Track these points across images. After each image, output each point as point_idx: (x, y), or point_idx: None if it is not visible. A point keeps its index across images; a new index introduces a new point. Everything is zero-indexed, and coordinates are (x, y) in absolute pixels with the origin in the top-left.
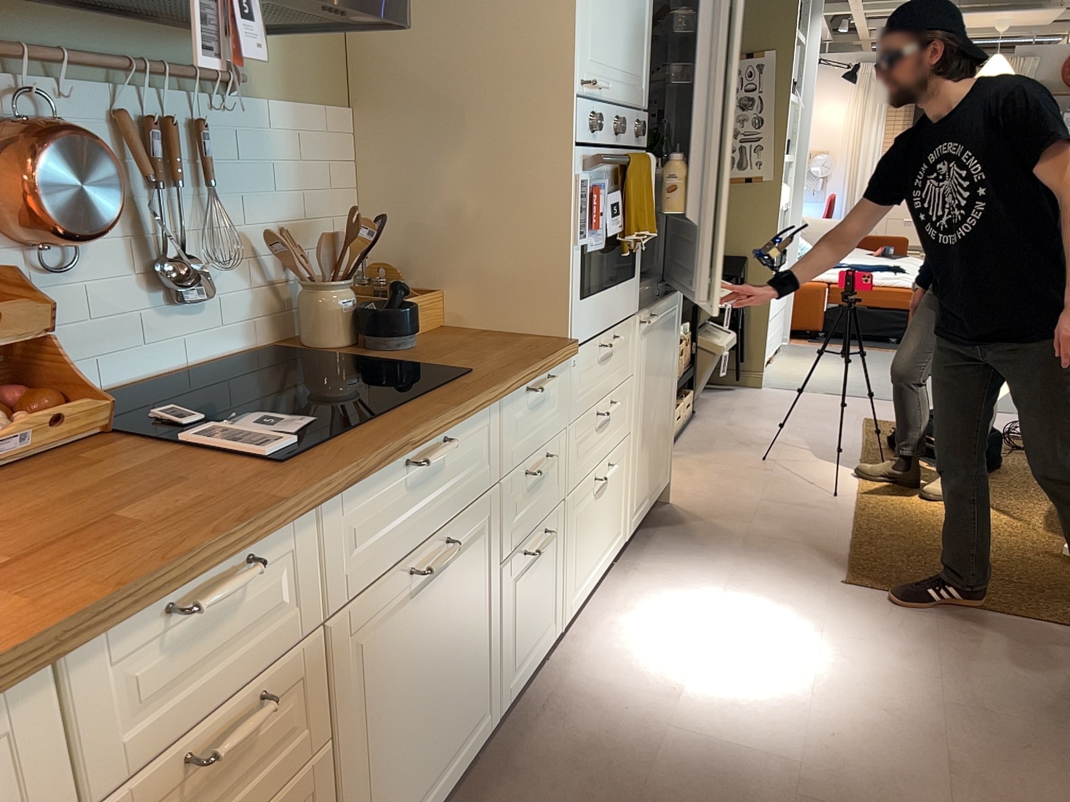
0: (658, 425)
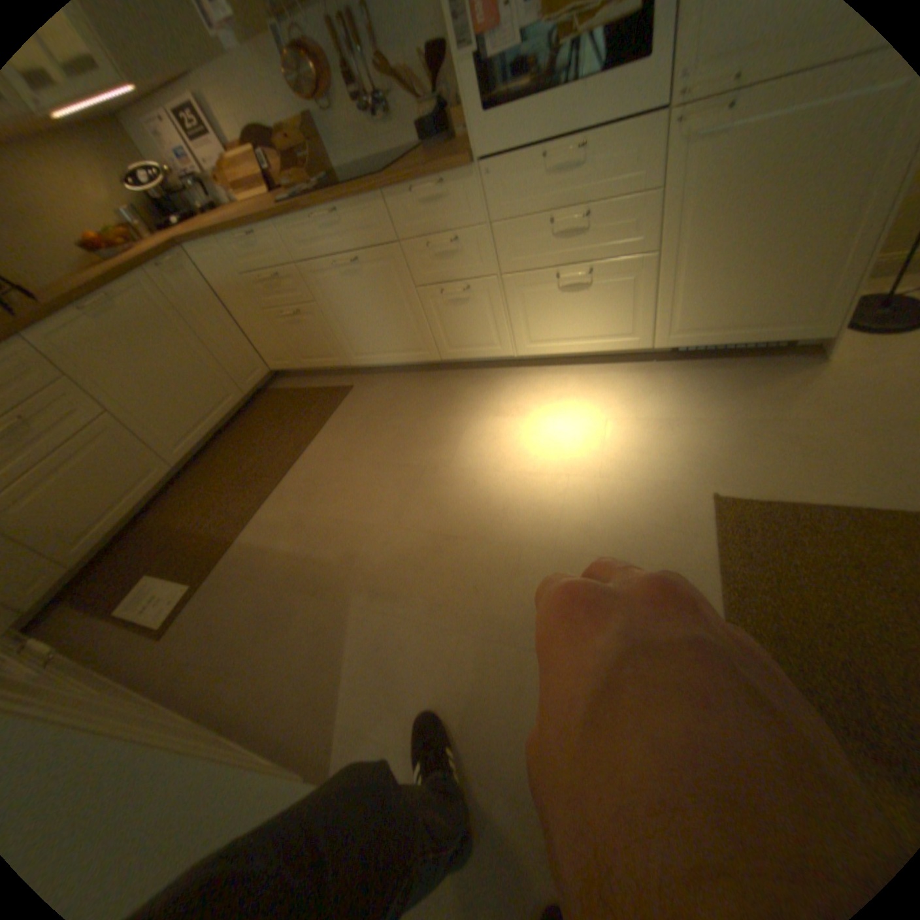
0: (769, 256)
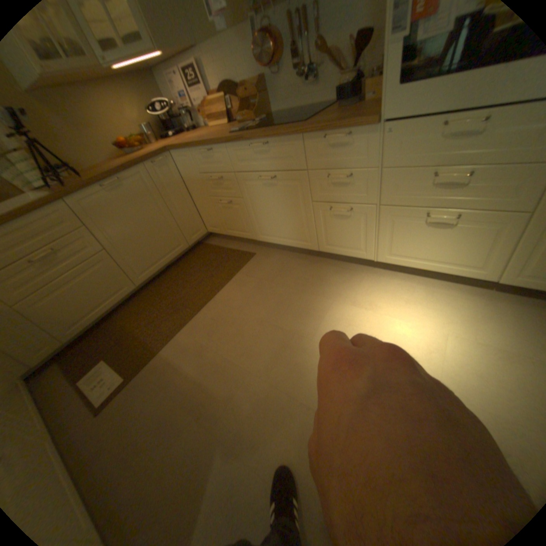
0: None
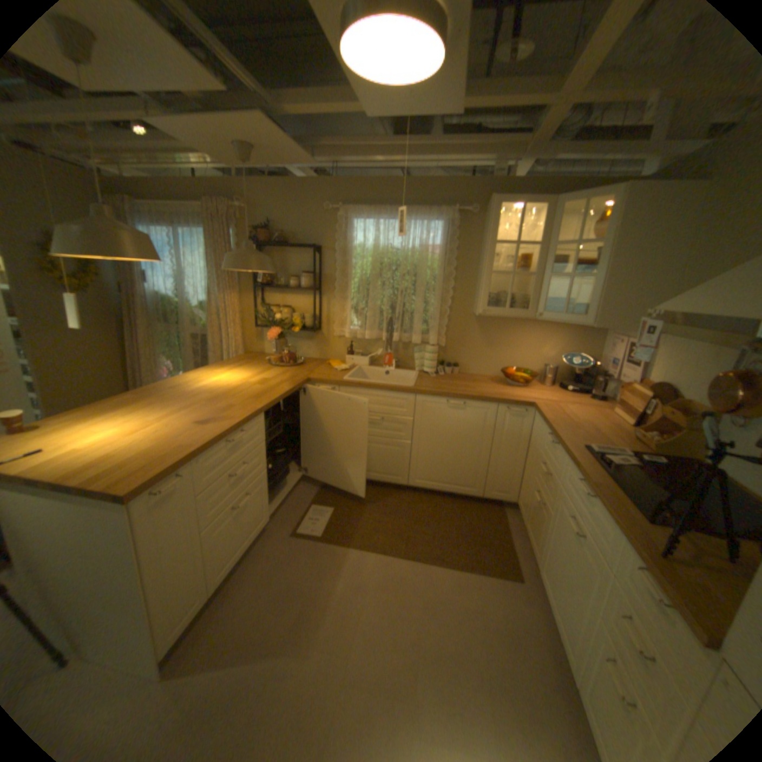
0: None
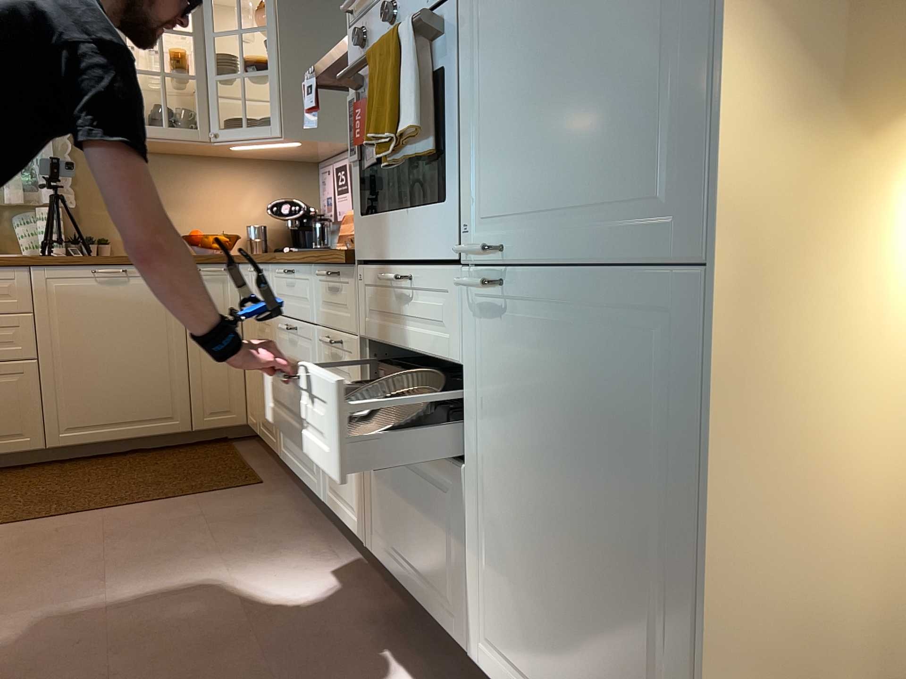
0: (573, 574)
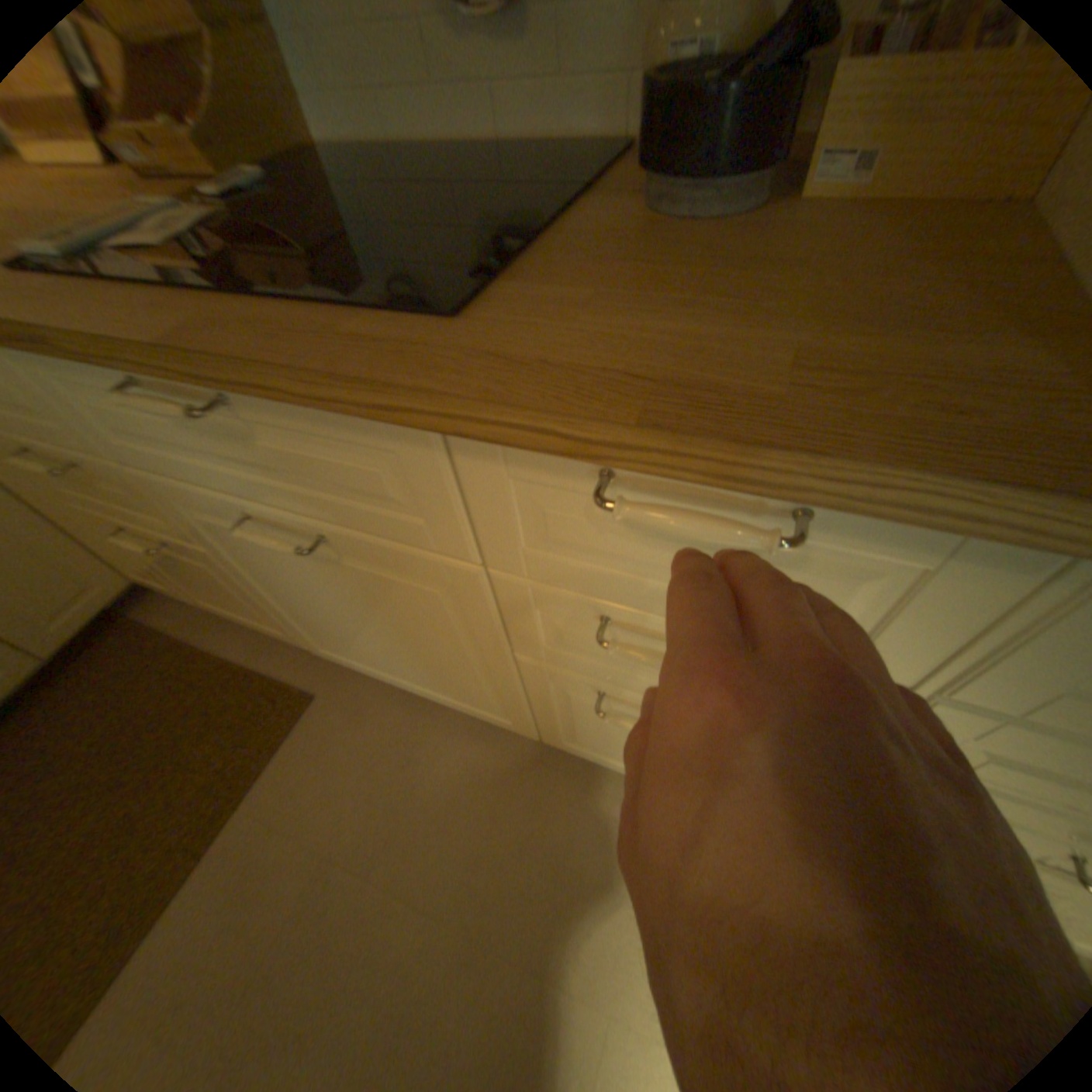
0: None
